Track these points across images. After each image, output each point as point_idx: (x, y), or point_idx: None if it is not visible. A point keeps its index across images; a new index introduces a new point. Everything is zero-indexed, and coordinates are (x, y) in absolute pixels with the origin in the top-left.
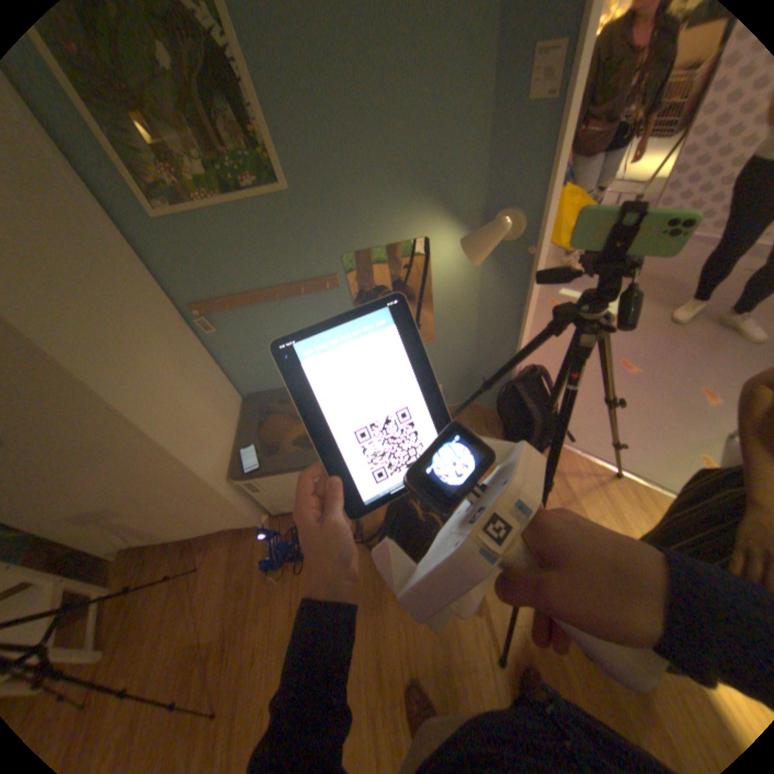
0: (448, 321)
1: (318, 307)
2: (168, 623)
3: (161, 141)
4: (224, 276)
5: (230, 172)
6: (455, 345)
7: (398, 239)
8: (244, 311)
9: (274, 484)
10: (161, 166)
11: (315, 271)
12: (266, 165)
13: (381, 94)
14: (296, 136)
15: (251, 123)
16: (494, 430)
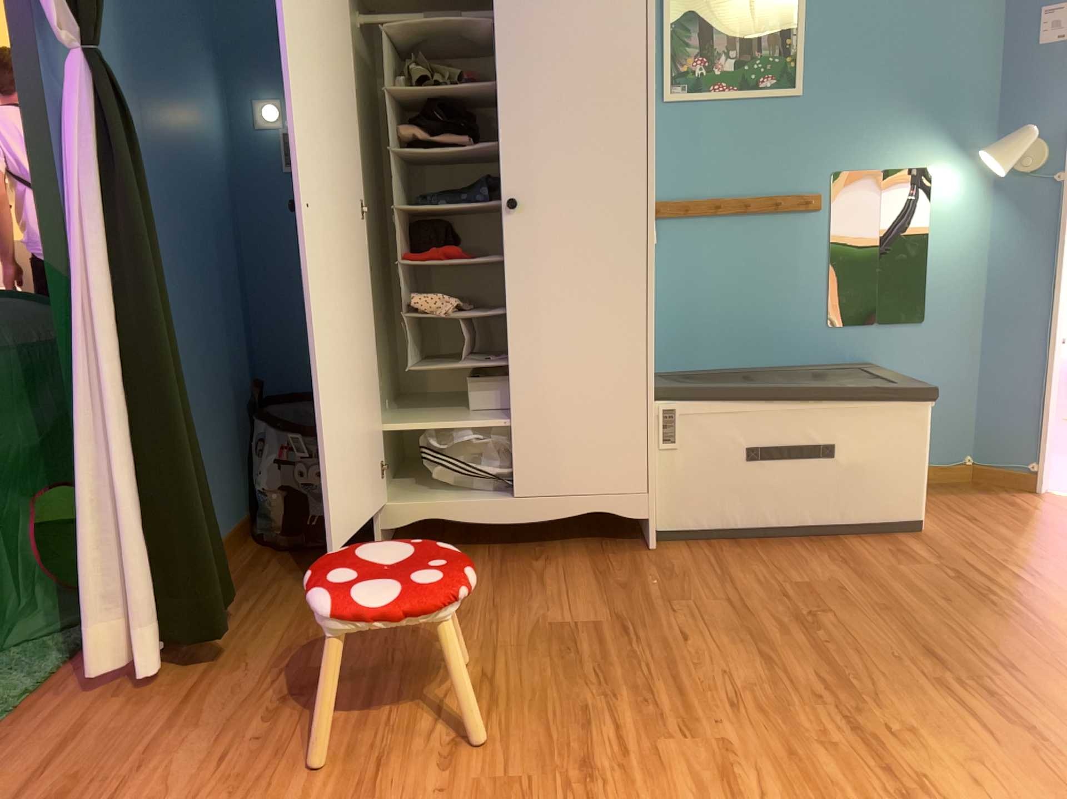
0: (945, 290)
1: (784, 234)
2: (501, 605)
3: (709, 41)
4: (697, 174)
5: (754, 73)
6: (952, 334)
7: (897, 164)
8: (697, 223)
9: (707, 421)
10: (697, 59)
11: (796, 186)
12: (788, 71)
13: (904, 32)
14: (822, 53)
15: (789, 37)
16: (1024, 498)
